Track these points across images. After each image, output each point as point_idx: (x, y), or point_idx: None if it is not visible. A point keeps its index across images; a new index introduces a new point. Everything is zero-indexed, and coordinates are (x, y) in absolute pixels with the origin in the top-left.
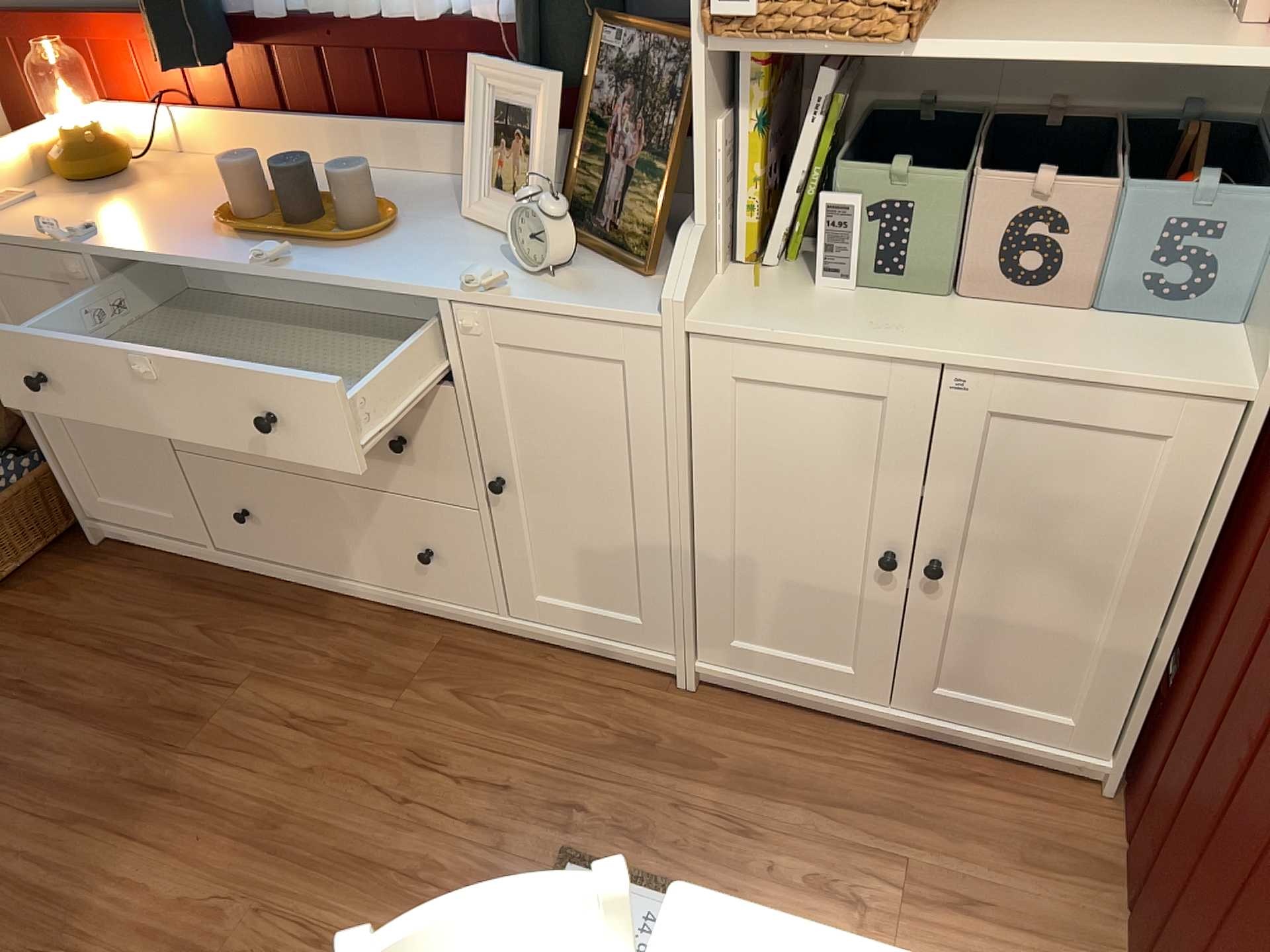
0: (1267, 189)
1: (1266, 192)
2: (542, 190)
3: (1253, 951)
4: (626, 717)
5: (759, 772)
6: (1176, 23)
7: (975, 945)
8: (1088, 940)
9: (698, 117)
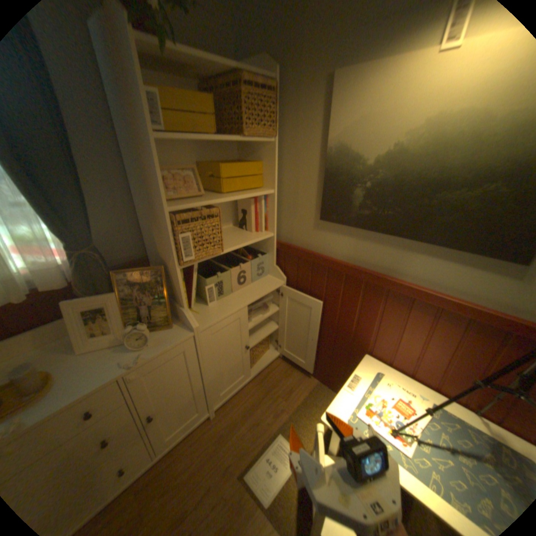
0: (264, 253)
1: (265, 254)
2: (121, 326)
3: (346, 349)
4: (210, 441)
5: (245, 415)
6: (240, 233)
7: (300, 396)
8: (305, 378)
9: (178, 283)
